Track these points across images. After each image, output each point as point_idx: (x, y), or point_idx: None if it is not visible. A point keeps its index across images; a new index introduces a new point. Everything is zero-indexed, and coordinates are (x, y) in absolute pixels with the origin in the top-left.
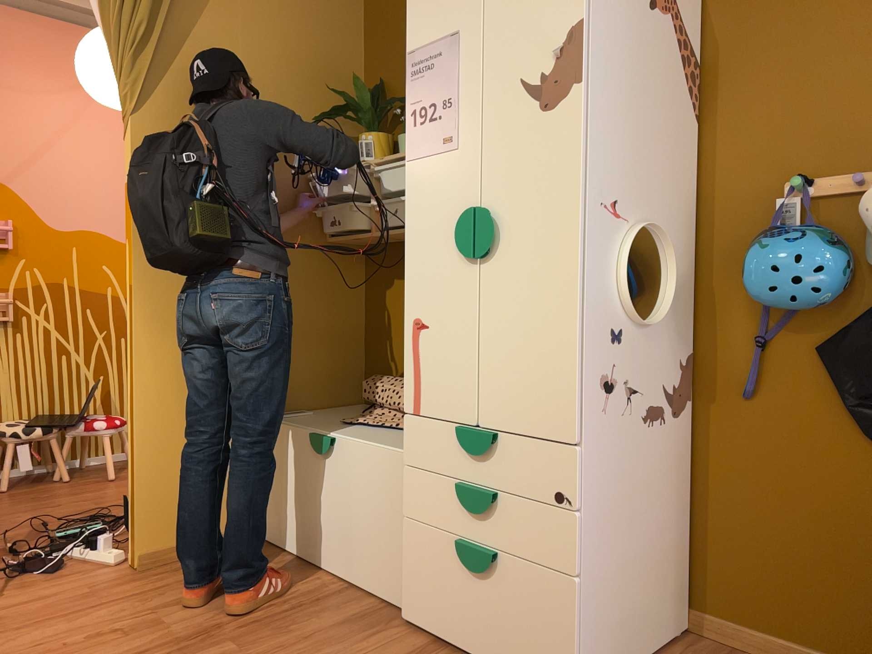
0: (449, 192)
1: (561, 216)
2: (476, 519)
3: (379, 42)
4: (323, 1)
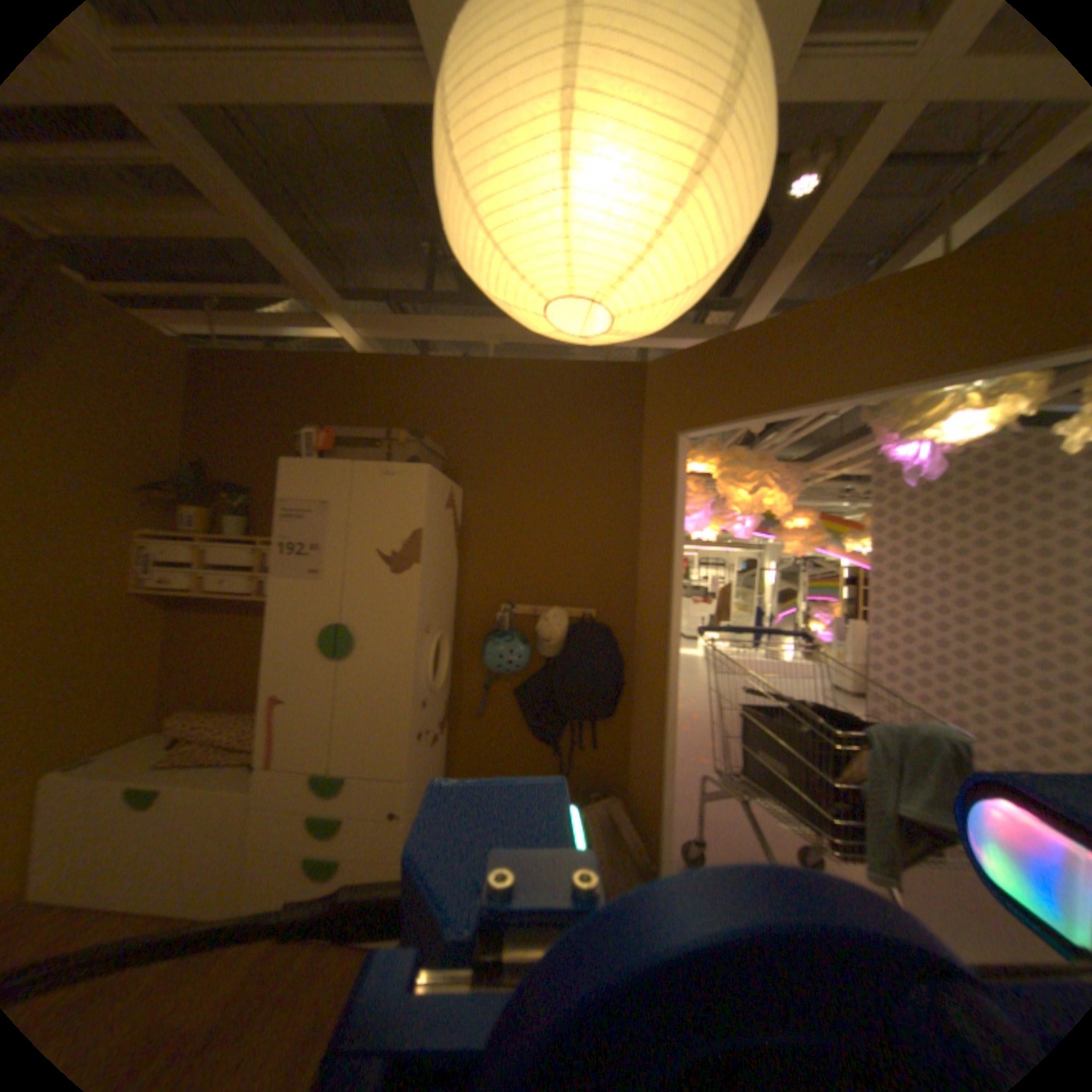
0: (308, 610)
1: (399, 642)
2: (318, 843)
3: (197, 427)
4: (143, 382)
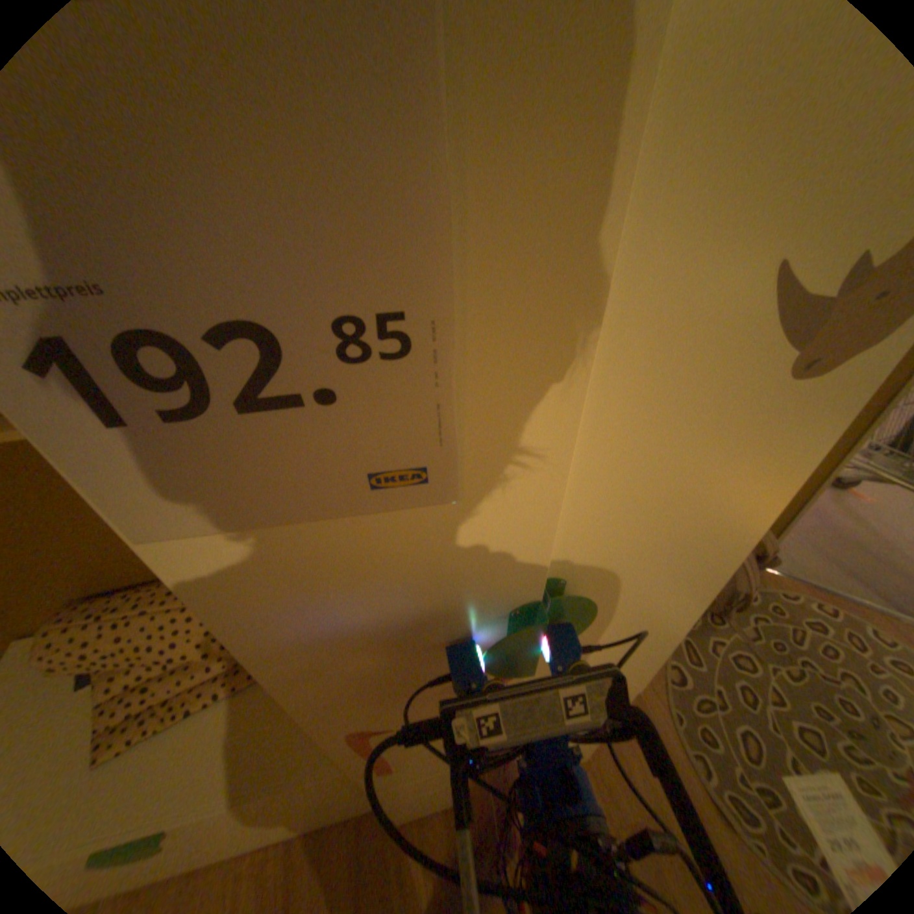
0: (427, 575)
1: (721, 552)
2: None
3: None
4: None
